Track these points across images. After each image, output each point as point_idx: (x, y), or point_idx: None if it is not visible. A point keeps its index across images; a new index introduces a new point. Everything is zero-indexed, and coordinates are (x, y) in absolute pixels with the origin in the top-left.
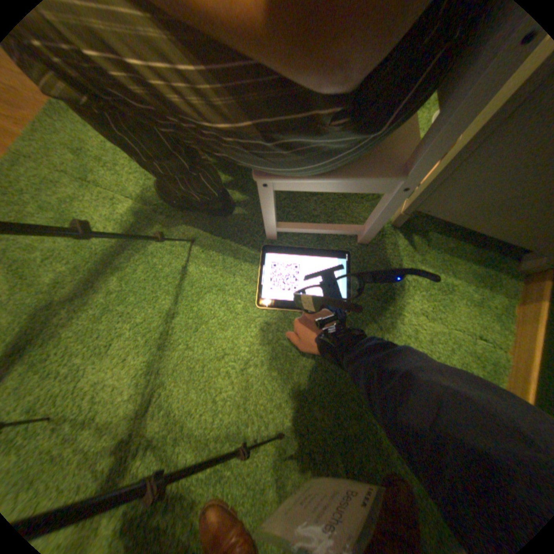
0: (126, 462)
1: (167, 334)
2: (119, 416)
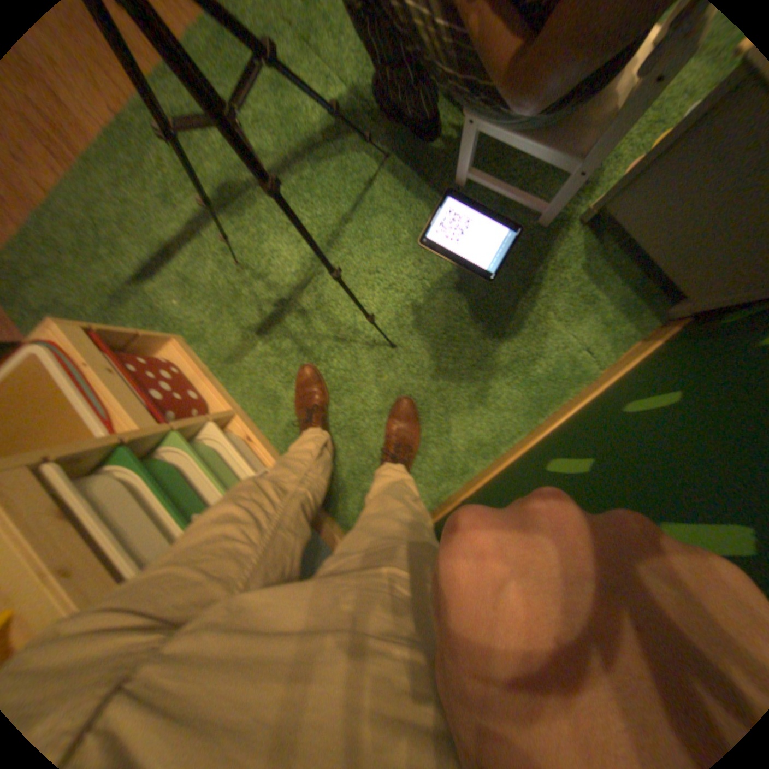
0: (279, 311)
1: (334, 231)
2: (282, 278)
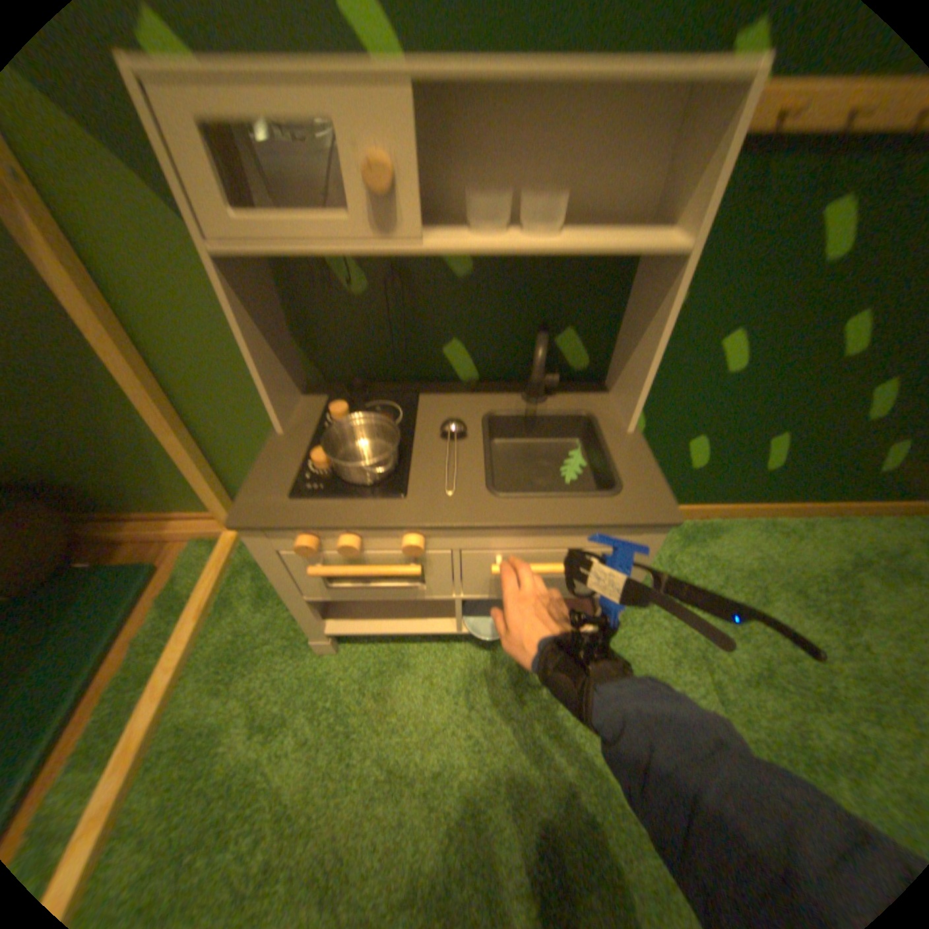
0: None
1: None
2: None
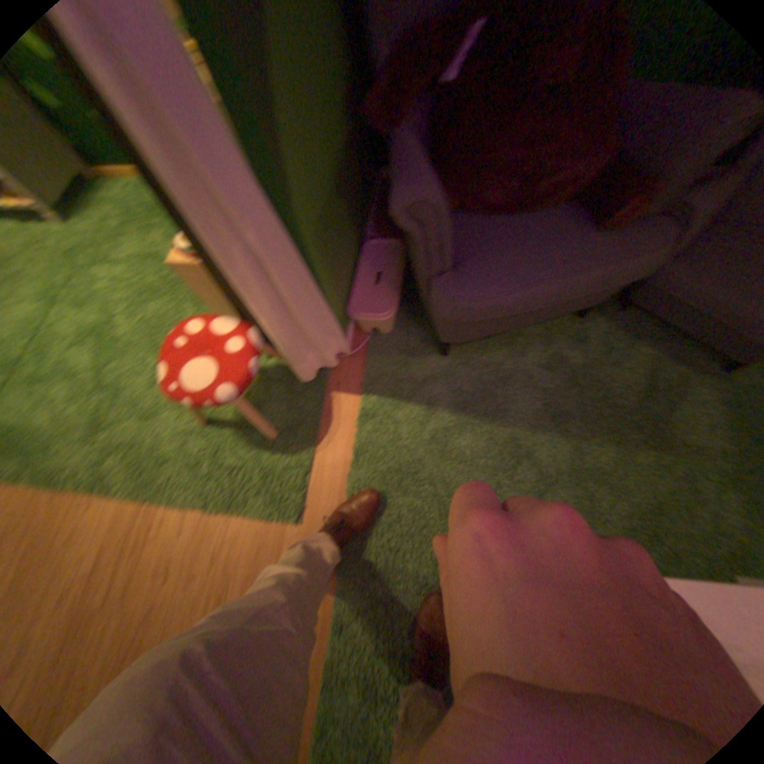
0: (173, 297)
1: (108, 305)
2: (152, 309)
